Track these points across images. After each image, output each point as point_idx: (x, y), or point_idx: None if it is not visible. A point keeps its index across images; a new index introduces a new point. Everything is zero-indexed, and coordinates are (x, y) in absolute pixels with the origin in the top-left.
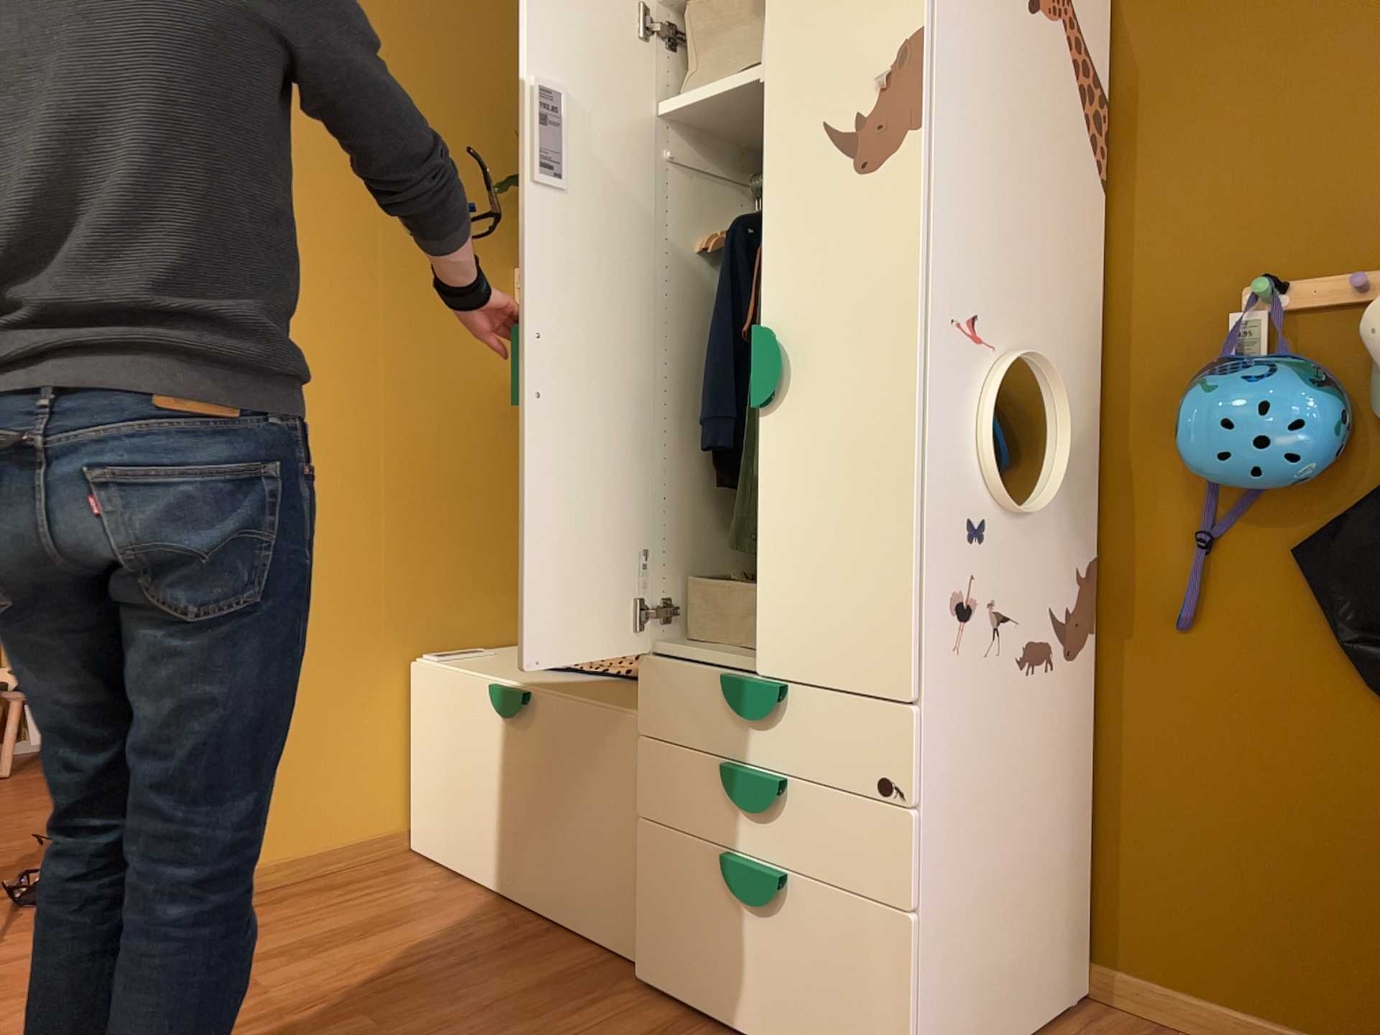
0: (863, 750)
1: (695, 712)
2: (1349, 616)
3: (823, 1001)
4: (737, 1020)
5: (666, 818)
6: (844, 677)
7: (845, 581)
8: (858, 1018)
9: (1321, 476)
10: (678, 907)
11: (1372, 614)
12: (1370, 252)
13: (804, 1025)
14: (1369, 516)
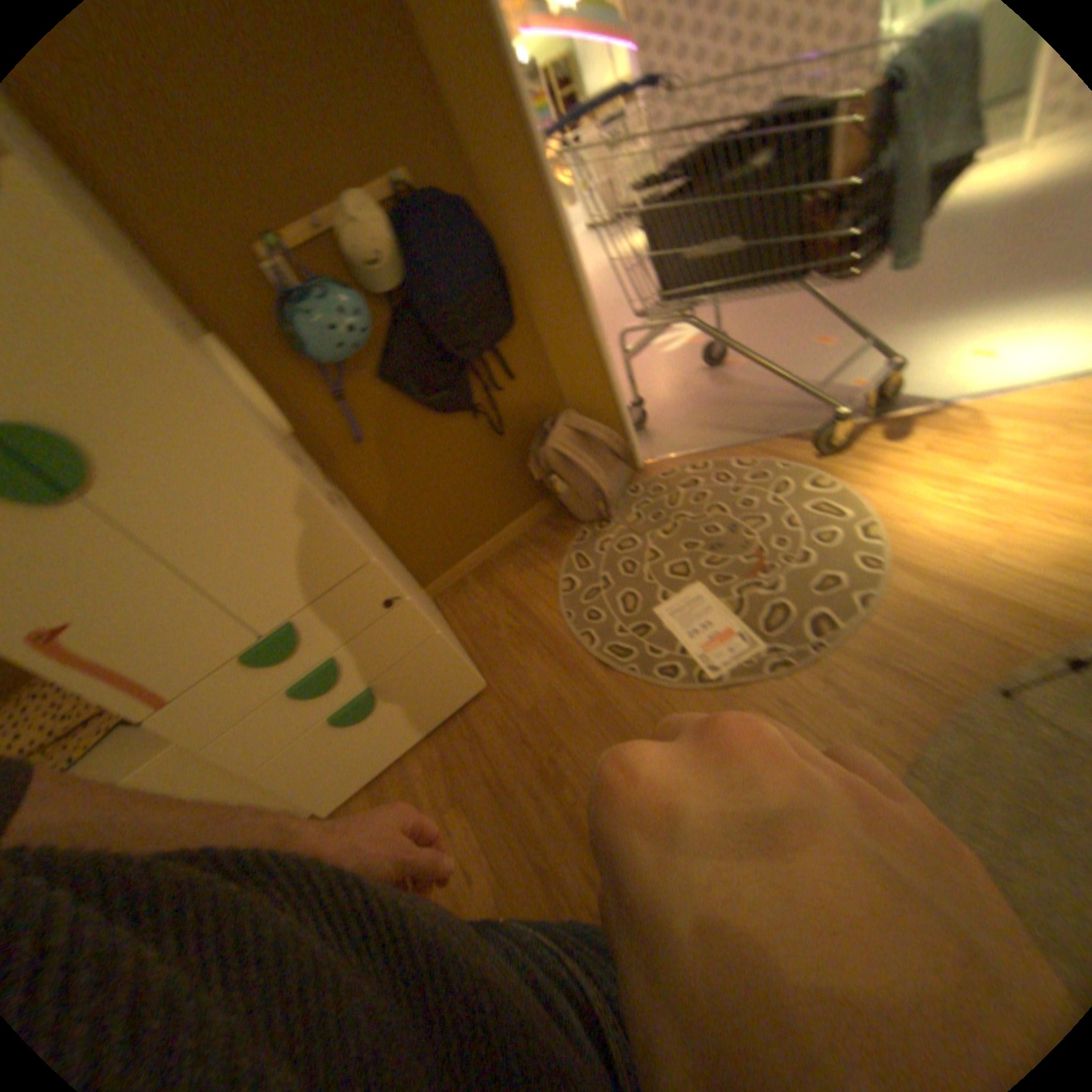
0: (364, 601)
1: (236, 694)
2: (418, 390)
3: (427, 699)
4: (395, 754)
5: (271, 751)
6: (325, 583)
7: (280, 539)
8: (446, 684)
9: (375, 334)
10: (321, 767)
11: (426, 383)
12: (307, 200)
13: (426, 715)
14: (401, 342)
